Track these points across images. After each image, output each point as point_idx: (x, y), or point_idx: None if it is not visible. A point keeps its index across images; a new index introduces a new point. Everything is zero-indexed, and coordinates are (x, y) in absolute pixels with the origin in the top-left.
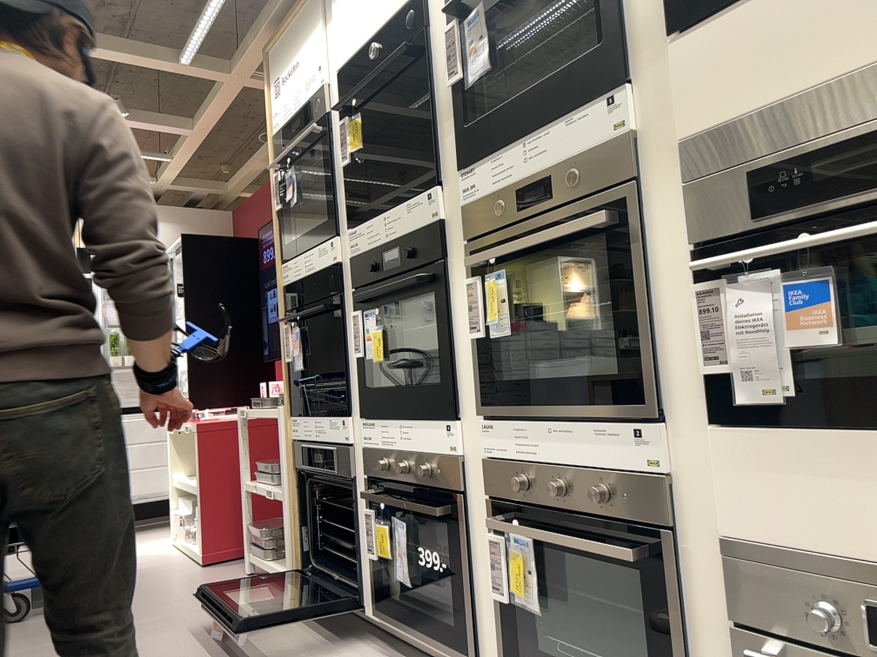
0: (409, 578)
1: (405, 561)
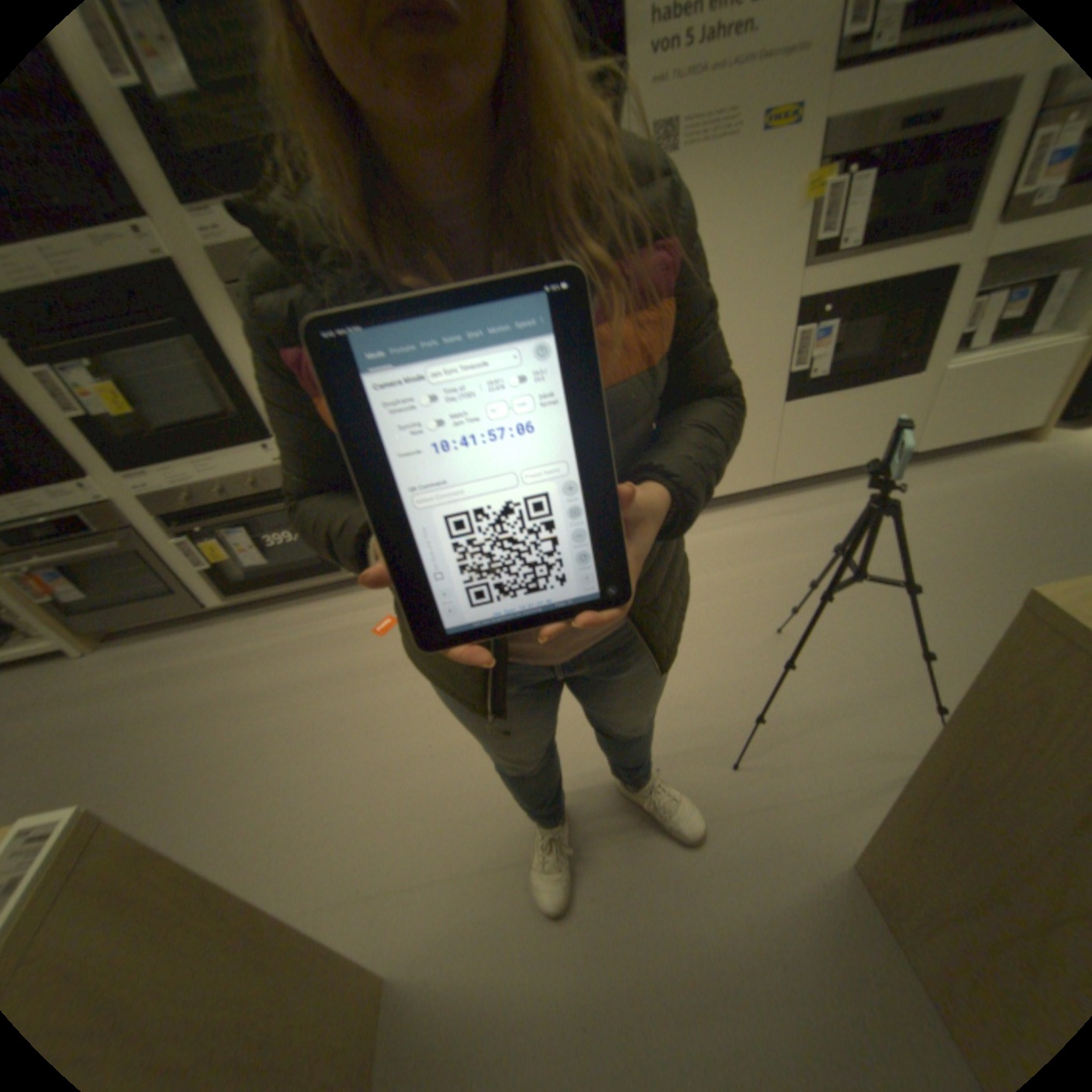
0: (264, 561)
1: (253, 553)
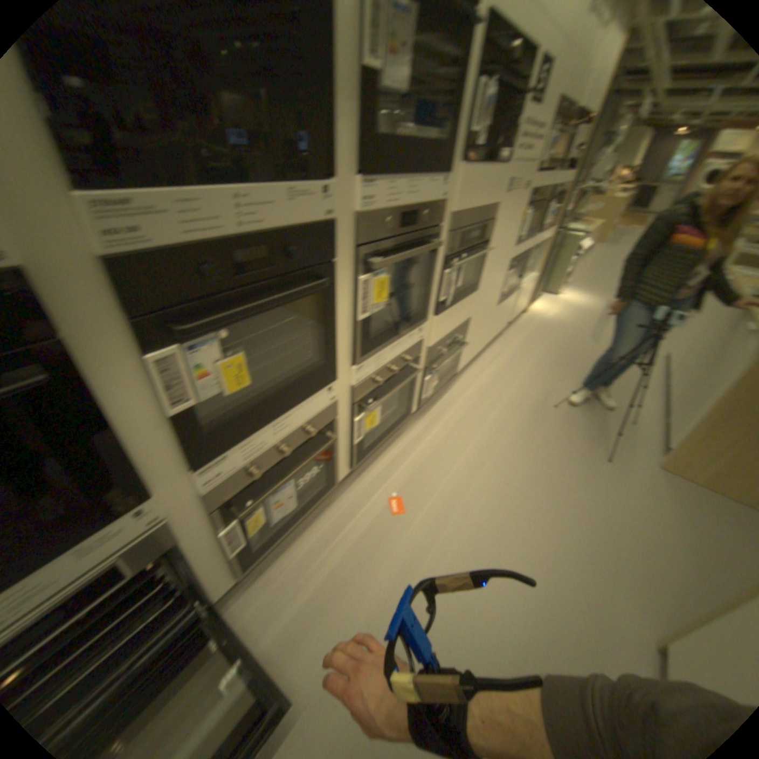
0: (295, 504)
1: (288, 502)
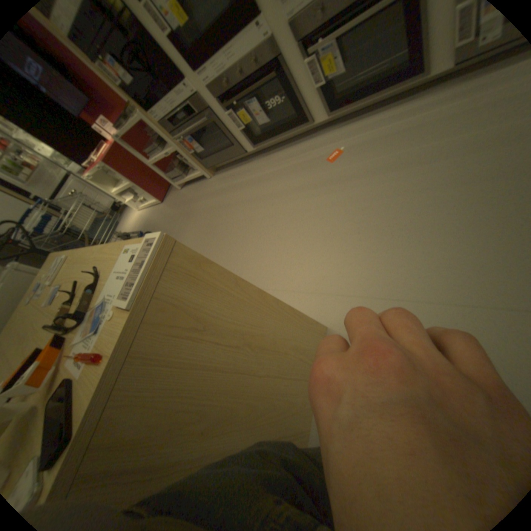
0: (268, 117)
1: (262, 113)
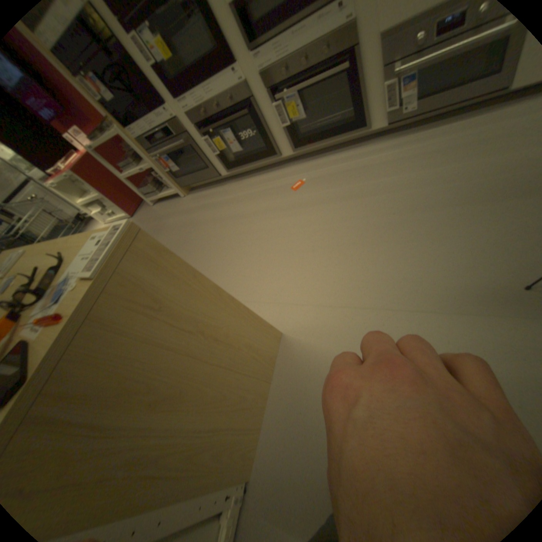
0: (240, 147)
1: (234, 142)
